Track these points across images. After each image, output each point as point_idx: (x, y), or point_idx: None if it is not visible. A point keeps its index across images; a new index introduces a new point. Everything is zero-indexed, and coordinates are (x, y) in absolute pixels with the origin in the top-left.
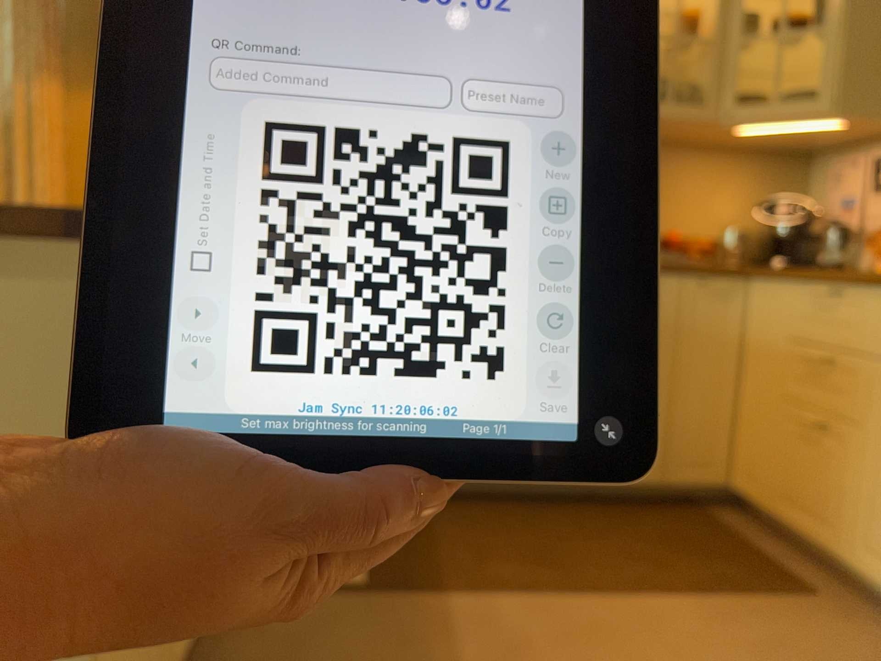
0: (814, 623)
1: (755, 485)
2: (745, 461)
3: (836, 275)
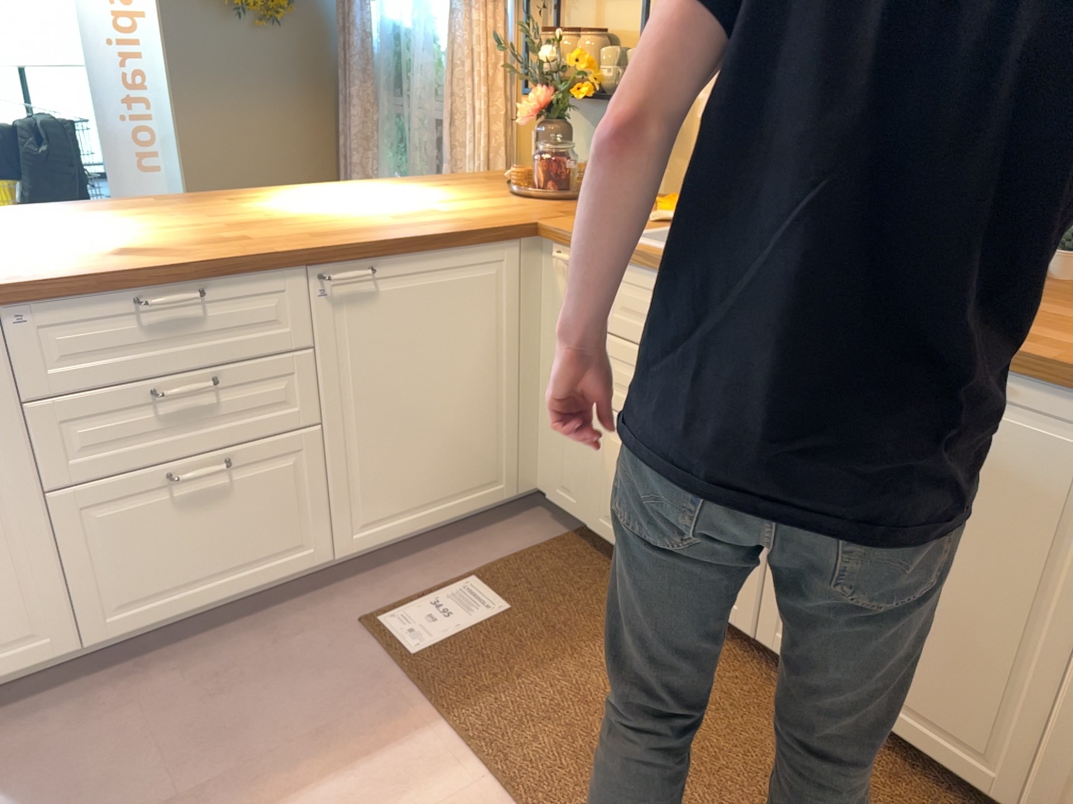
0: None
1: None
2: None
3: None
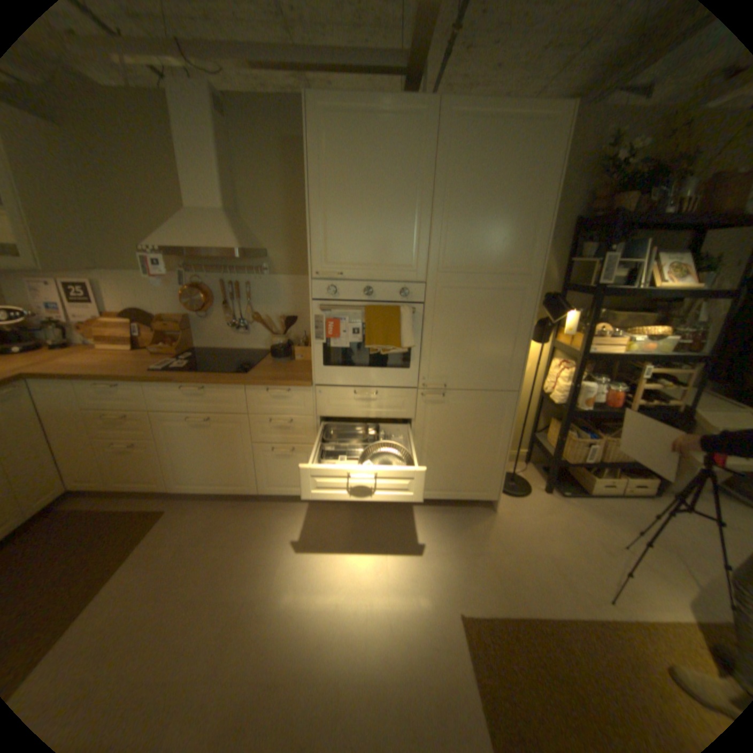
0: (173, 527)
1: (88, 484)
2: (72, 476)
3: (108, 379)
